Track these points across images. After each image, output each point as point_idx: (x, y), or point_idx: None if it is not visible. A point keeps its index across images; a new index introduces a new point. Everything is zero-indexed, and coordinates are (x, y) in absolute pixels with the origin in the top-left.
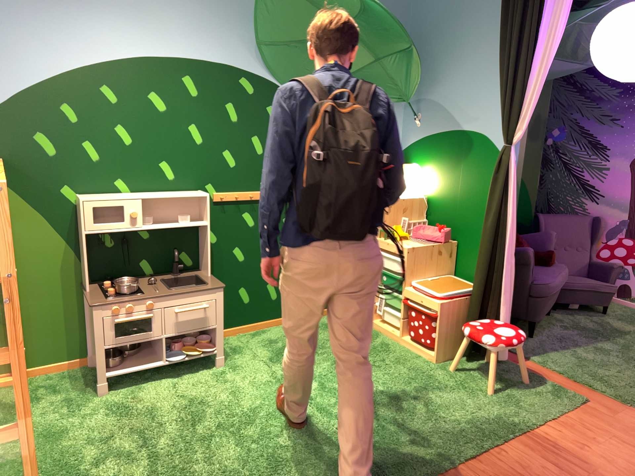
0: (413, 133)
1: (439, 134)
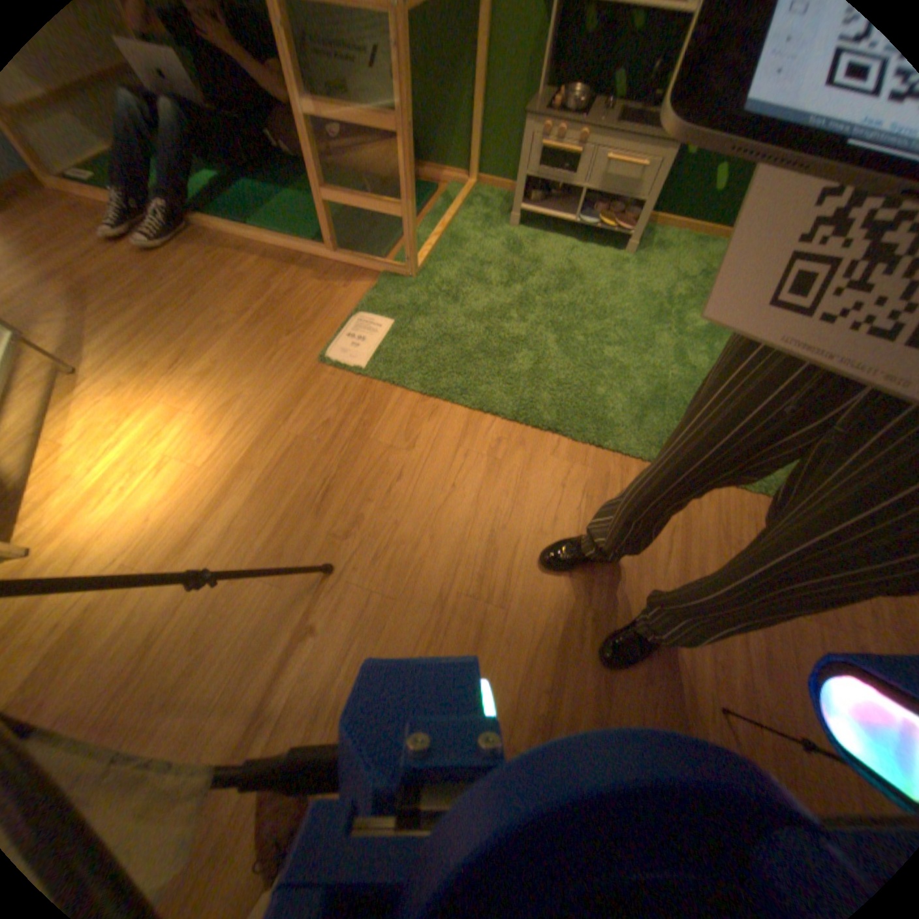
0: None
1: None
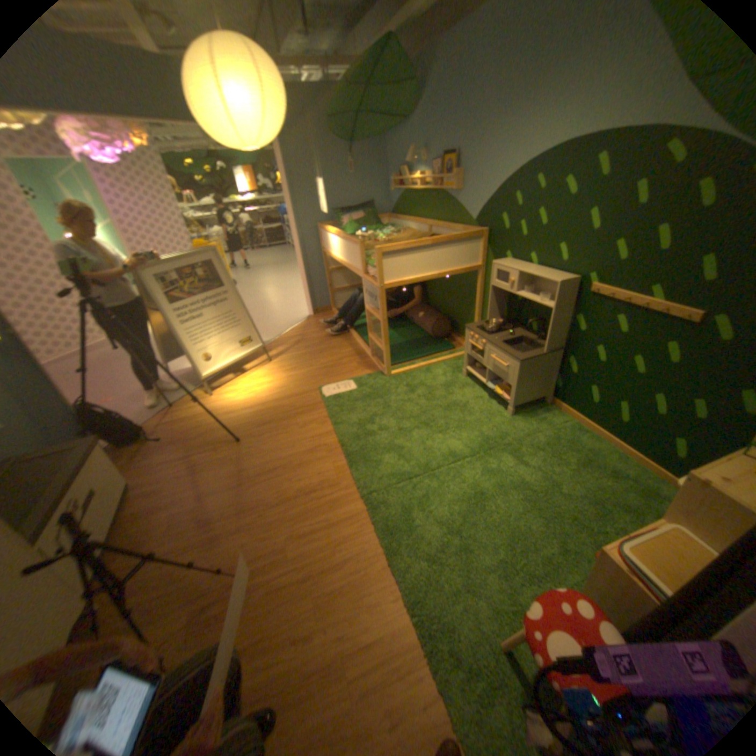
0: None
1: None
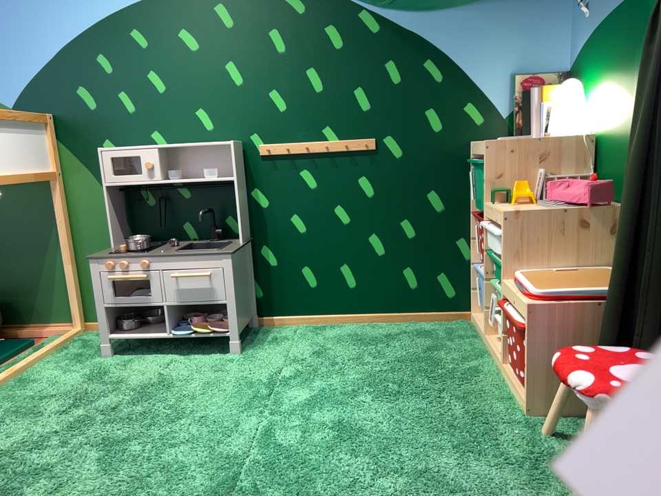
0: (584, 26)
1: (612, 10)
